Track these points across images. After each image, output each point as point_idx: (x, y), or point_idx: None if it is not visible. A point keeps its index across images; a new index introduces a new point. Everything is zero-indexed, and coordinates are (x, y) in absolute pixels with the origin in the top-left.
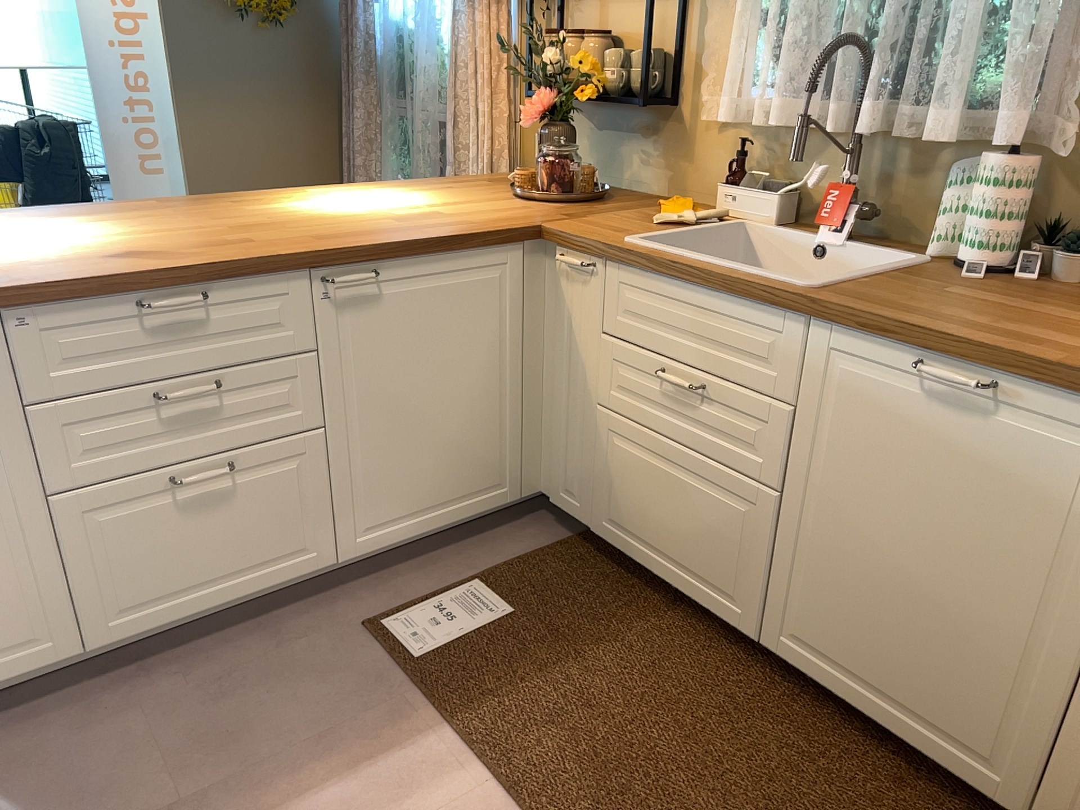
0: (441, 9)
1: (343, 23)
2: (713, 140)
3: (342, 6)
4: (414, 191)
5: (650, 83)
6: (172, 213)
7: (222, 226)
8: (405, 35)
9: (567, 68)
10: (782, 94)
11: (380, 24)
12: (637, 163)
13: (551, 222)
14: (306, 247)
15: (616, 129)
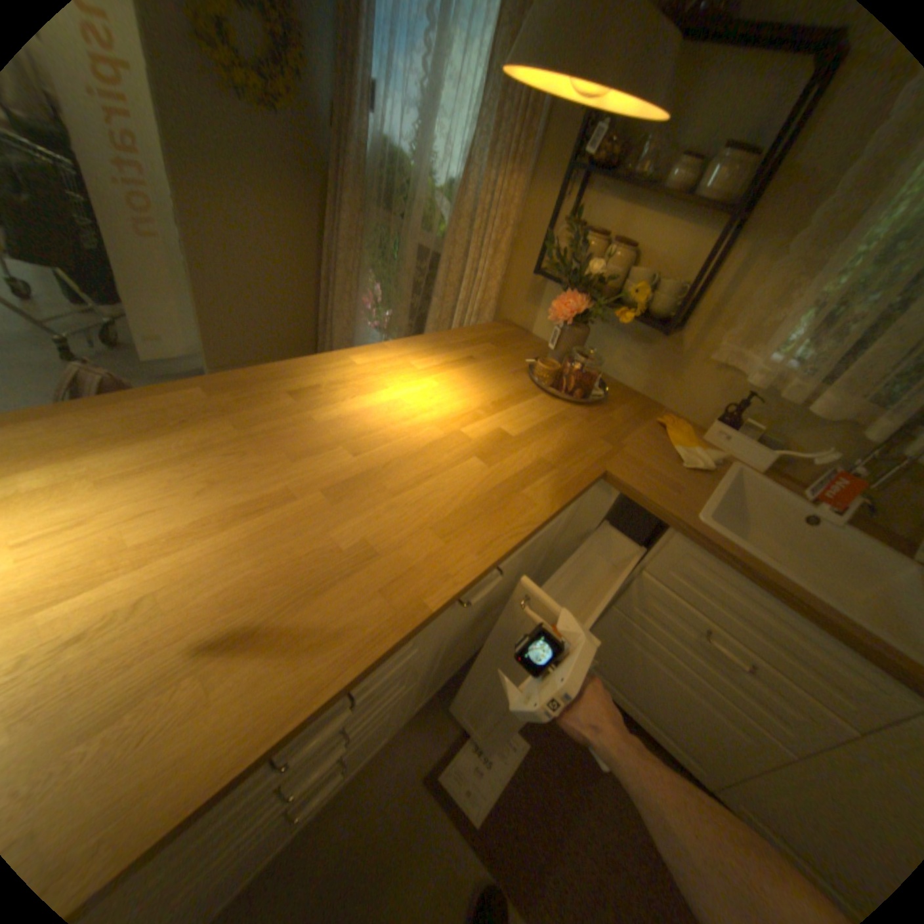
0: (442, 142)
1: (333, 120)
2: (711, 372)
3: (331, 99)
4: (449, 366)
5: (675, 309)
6: (231, 433)
7: (311, 485)
8: (394, 150)
9: (602, 274)
10: (843, 390)
11: (370, 131)
12: (621, 357)
13: (612, 463)
14: (445, 572)
15: (607, 322)
